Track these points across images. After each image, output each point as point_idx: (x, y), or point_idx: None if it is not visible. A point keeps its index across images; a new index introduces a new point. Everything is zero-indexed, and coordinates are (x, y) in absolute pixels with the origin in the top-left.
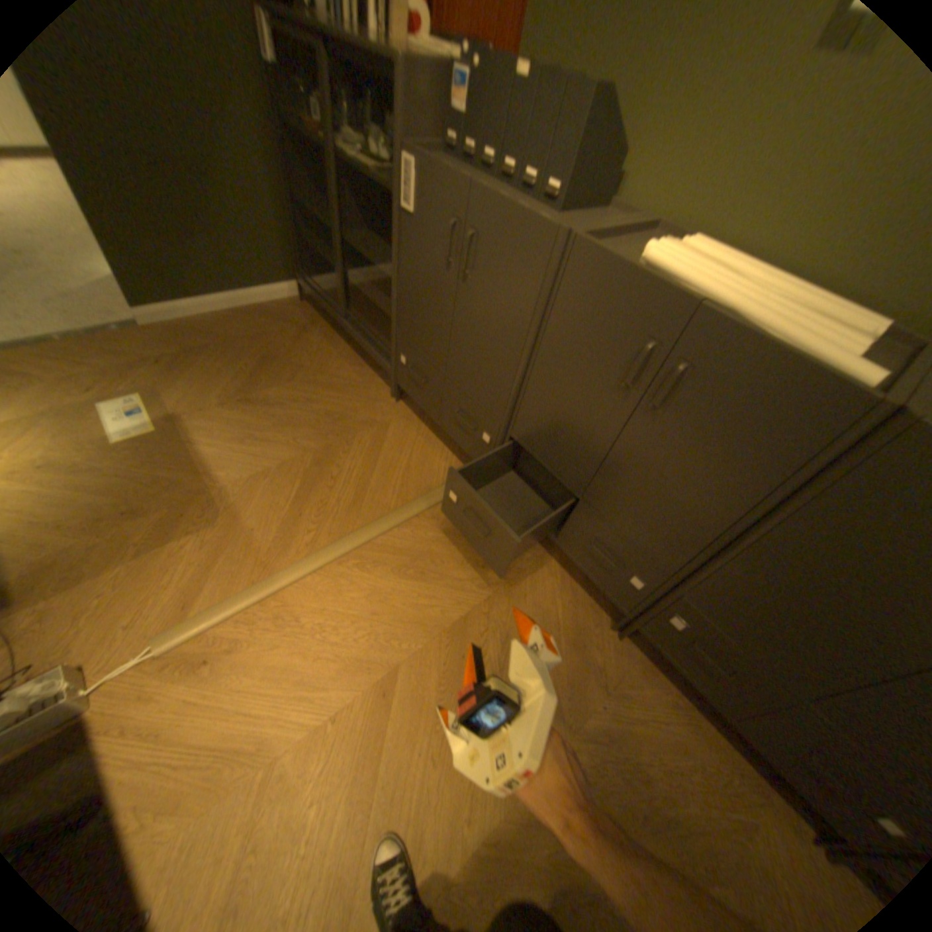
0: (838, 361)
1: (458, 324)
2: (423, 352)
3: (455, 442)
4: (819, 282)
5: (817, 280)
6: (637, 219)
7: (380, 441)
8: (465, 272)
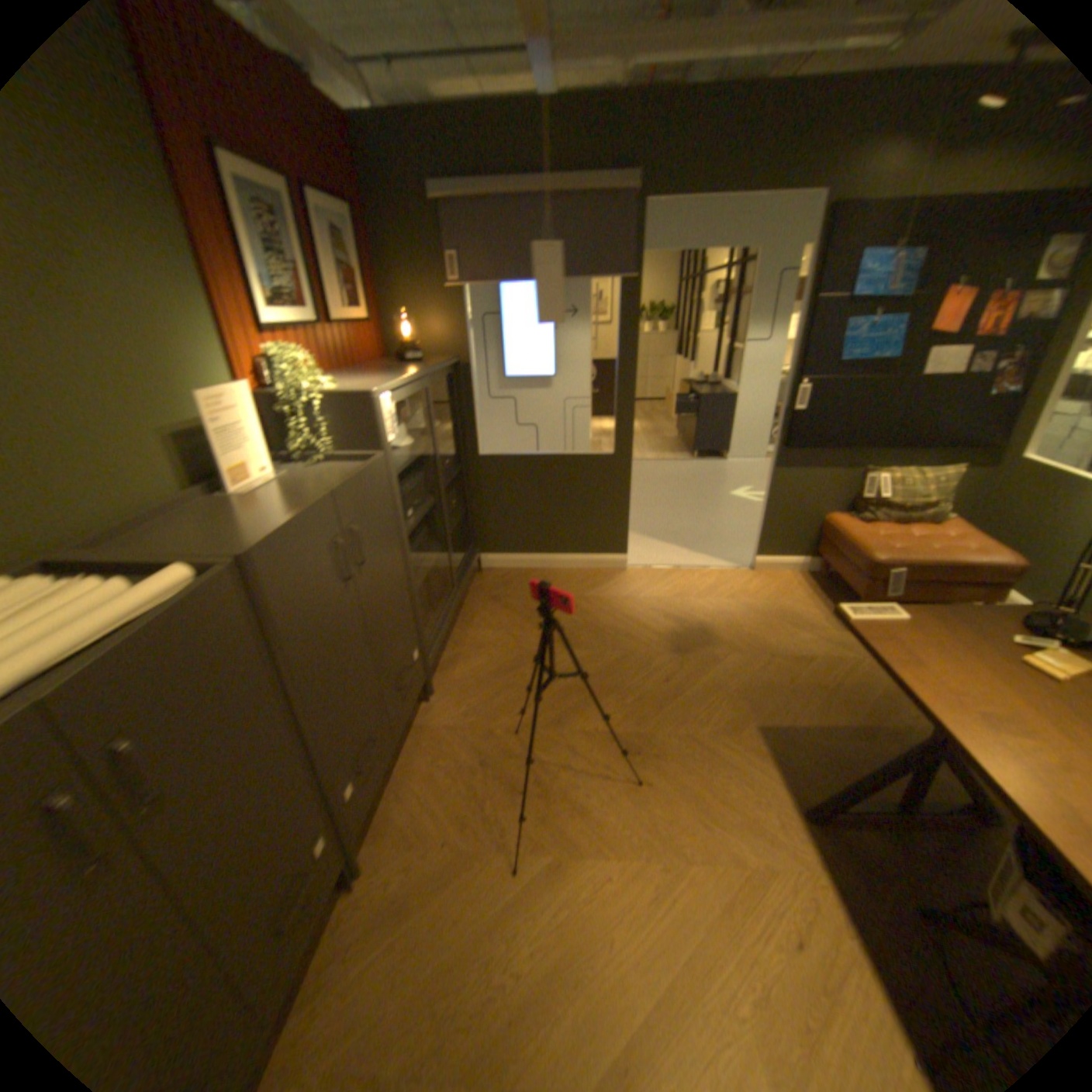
0: (164, 588)
1: None
2: None
3: None
4: None
5: None
6: None
7: None
8: None
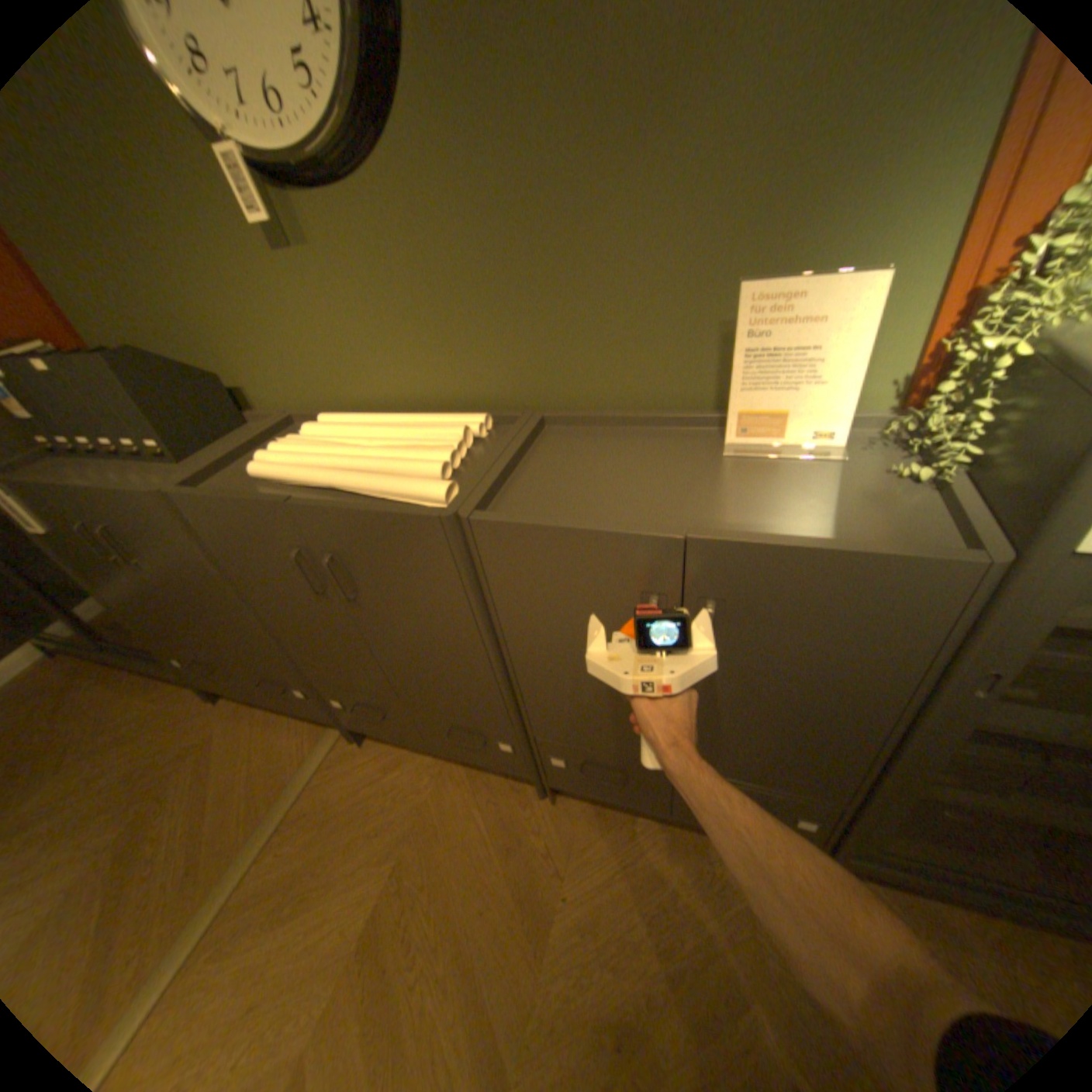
0: (411, 495)
1: (174, 609)
2: (178, 648)
3: (284, 713)
4: (432, 406)
5: (430, 405)
6: (265, 427)
7: (203, 767)
8: (130, 563)
